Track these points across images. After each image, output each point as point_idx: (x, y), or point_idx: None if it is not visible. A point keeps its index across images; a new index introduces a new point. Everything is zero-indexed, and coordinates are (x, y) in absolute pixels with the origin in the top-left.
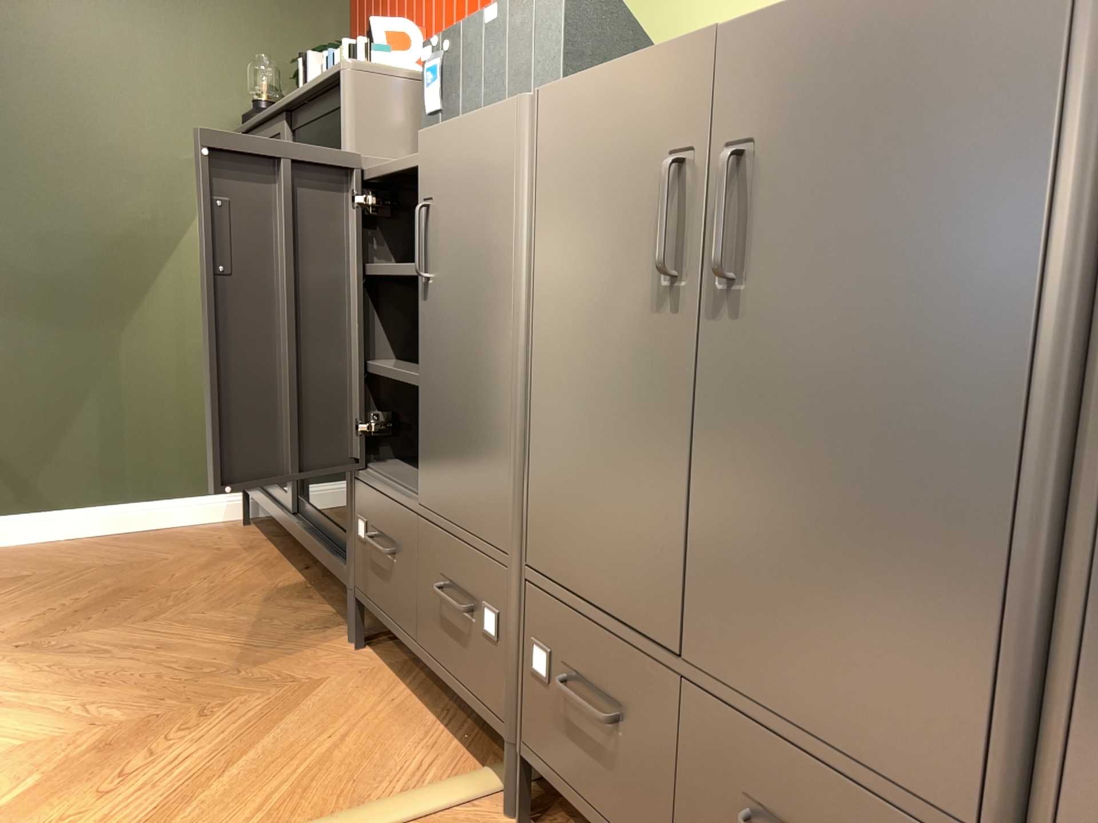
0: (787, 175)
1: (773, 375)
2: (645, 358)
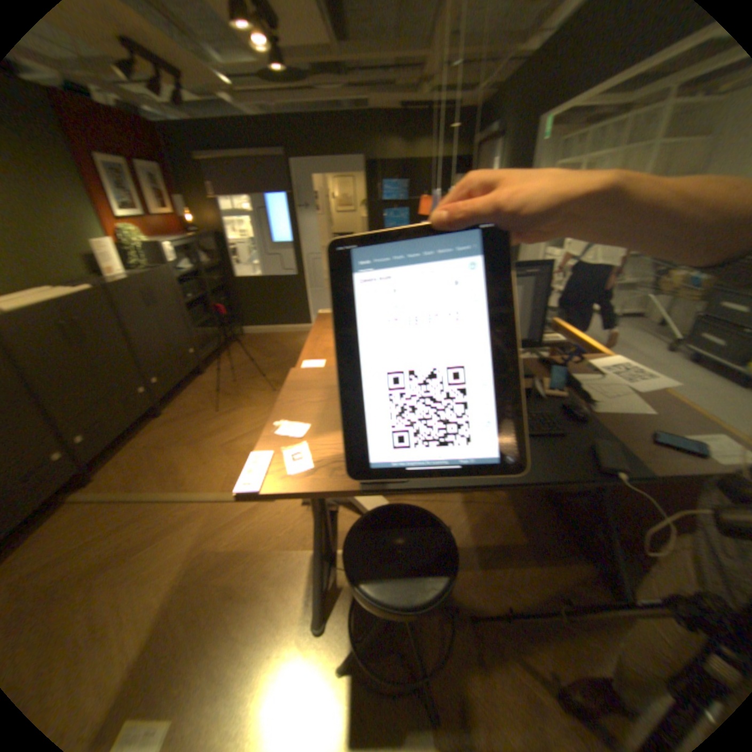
0: (80, 319)
1: (93, 347)
2: (69, 359)
